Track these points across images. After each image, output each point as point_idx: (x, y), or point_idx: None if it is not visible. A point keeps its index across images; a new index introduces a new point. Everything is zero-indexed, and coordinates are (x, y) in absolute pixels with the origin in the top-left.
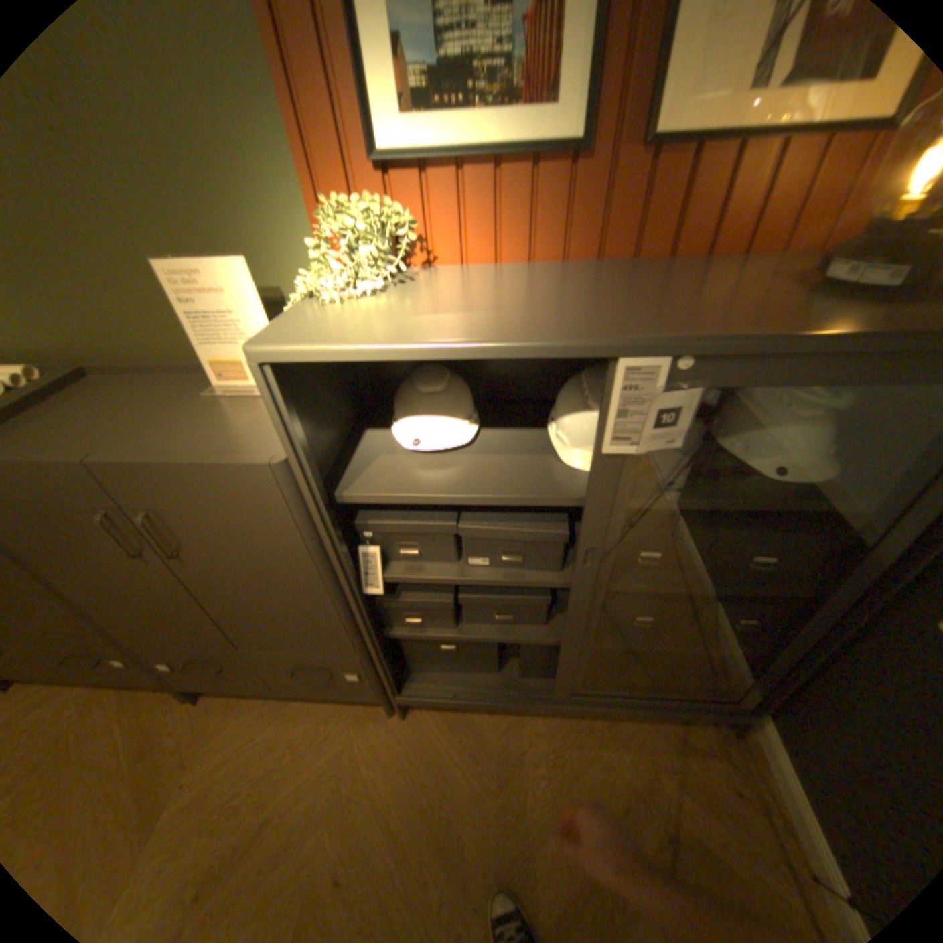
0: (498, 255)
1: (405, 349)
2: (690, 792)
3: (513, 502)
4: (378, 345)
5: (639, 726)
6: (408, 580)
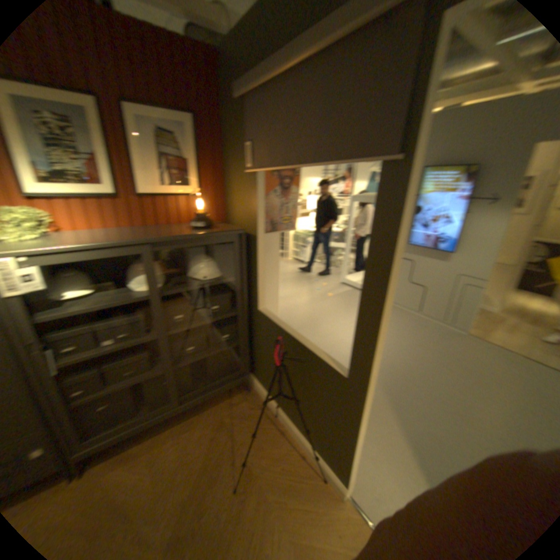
0: (87, 227)
1: (53, 249)
2: (233, 419)
3: (113, 305)
4: (41, 249)
5: (211, 409)
6: (67, 364)
